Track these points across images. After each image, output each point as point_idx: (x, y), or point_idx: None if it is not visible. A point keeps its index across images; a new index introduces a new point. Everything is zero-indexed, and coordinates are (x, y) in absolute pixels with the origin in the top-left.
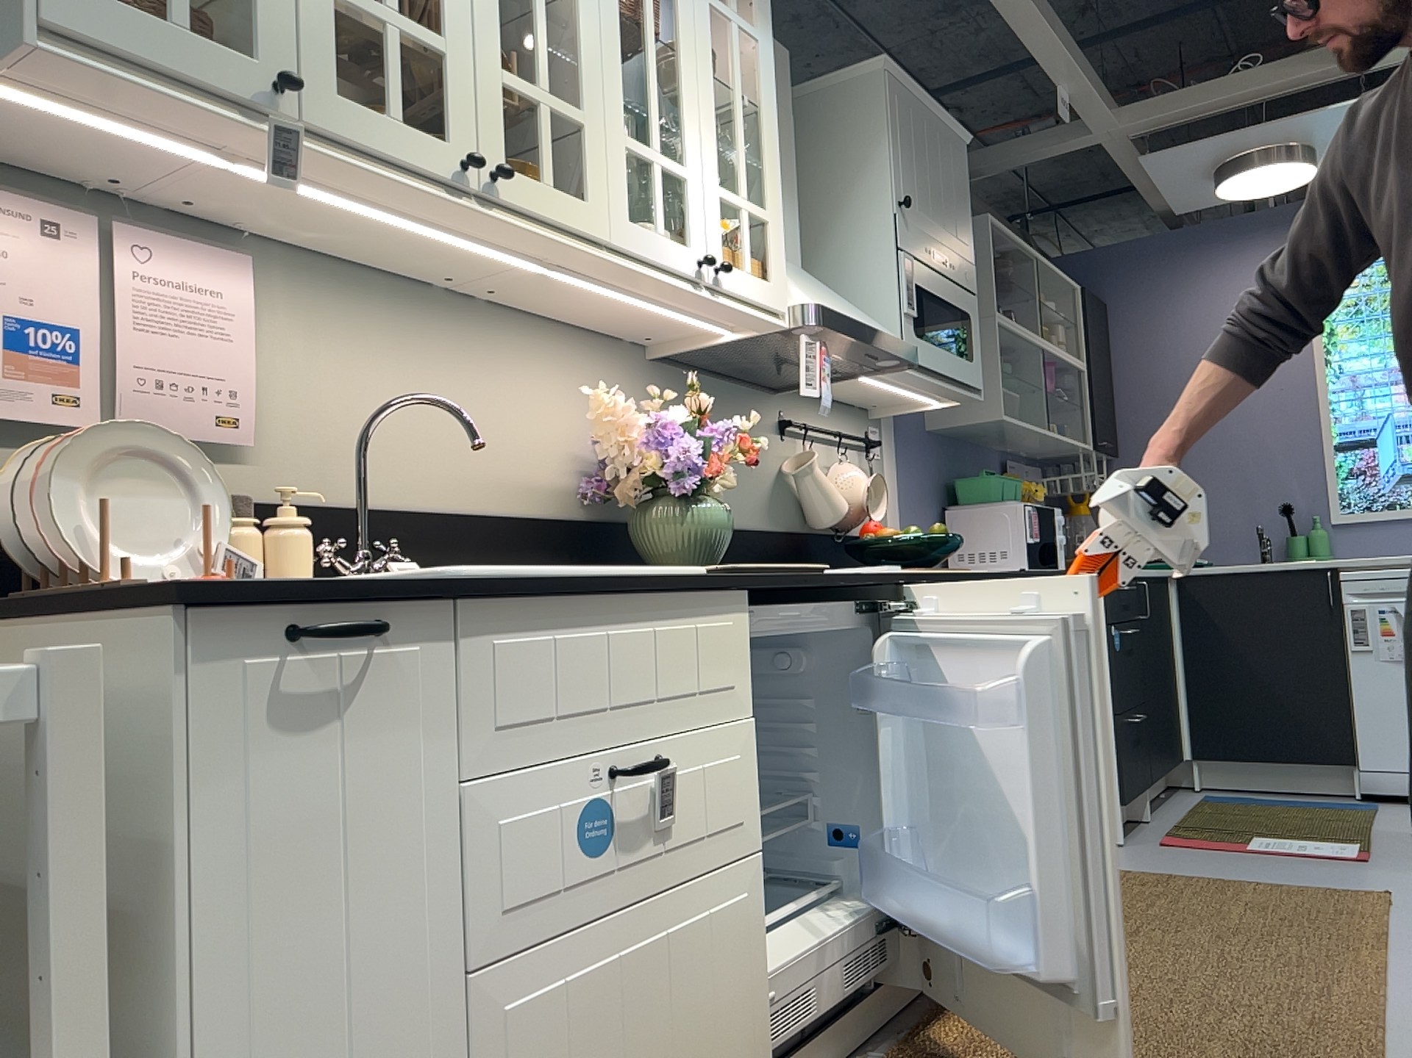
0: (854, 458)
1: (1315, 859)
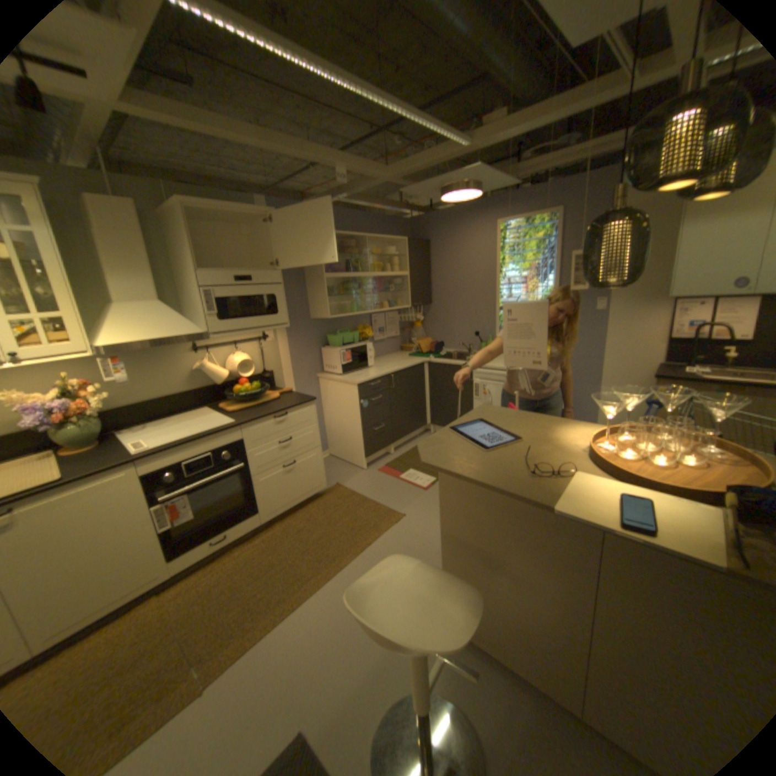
0: (251, 346)
1: (411, 488)
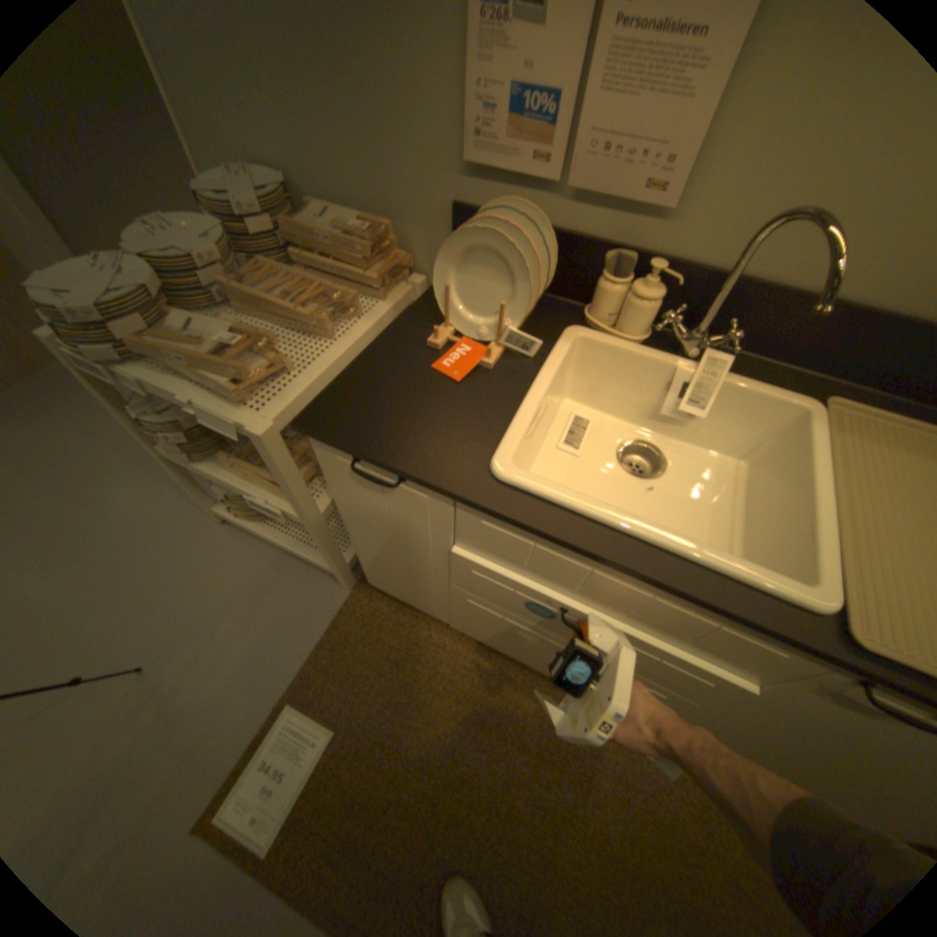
0: None
1: None
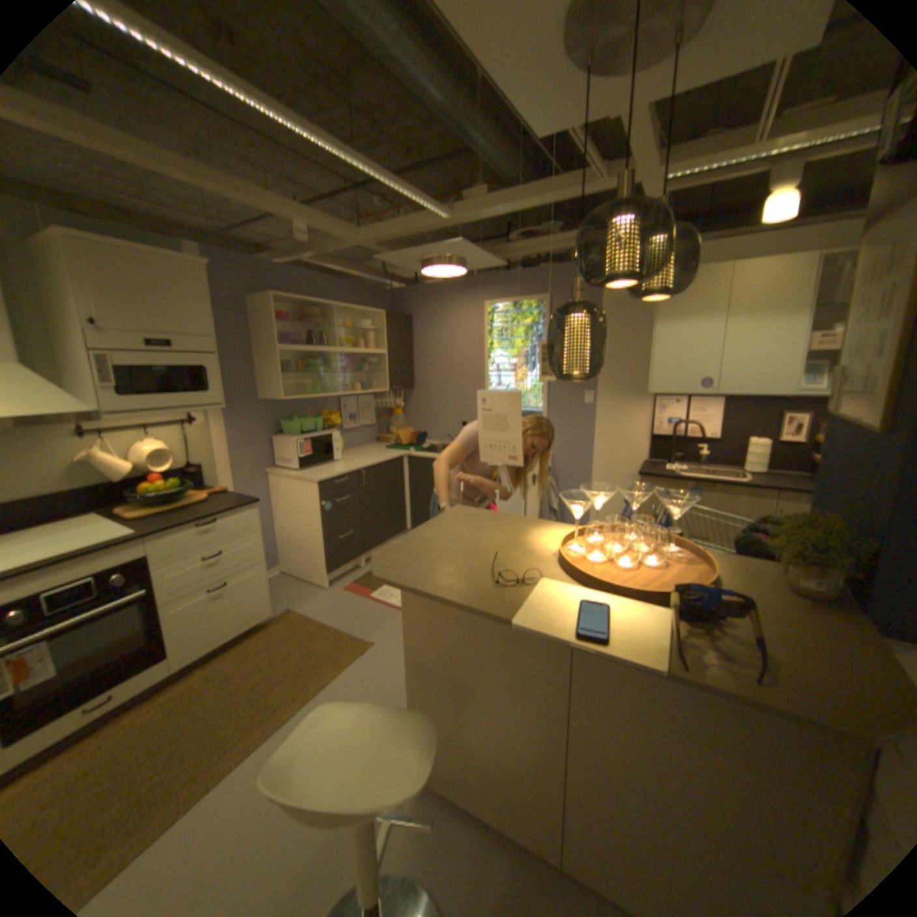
0: (170, 431)
1: (383, 609)
